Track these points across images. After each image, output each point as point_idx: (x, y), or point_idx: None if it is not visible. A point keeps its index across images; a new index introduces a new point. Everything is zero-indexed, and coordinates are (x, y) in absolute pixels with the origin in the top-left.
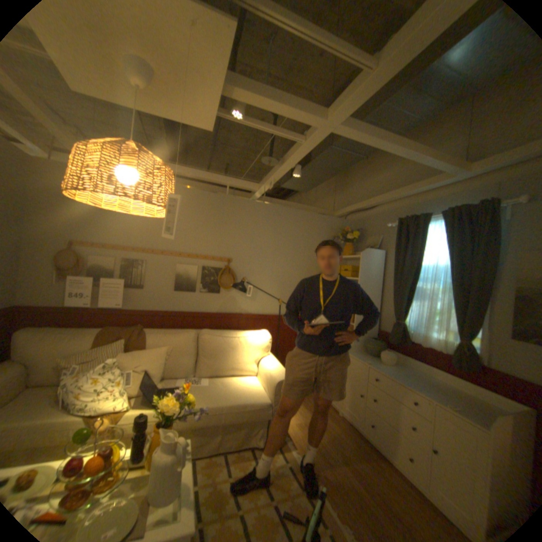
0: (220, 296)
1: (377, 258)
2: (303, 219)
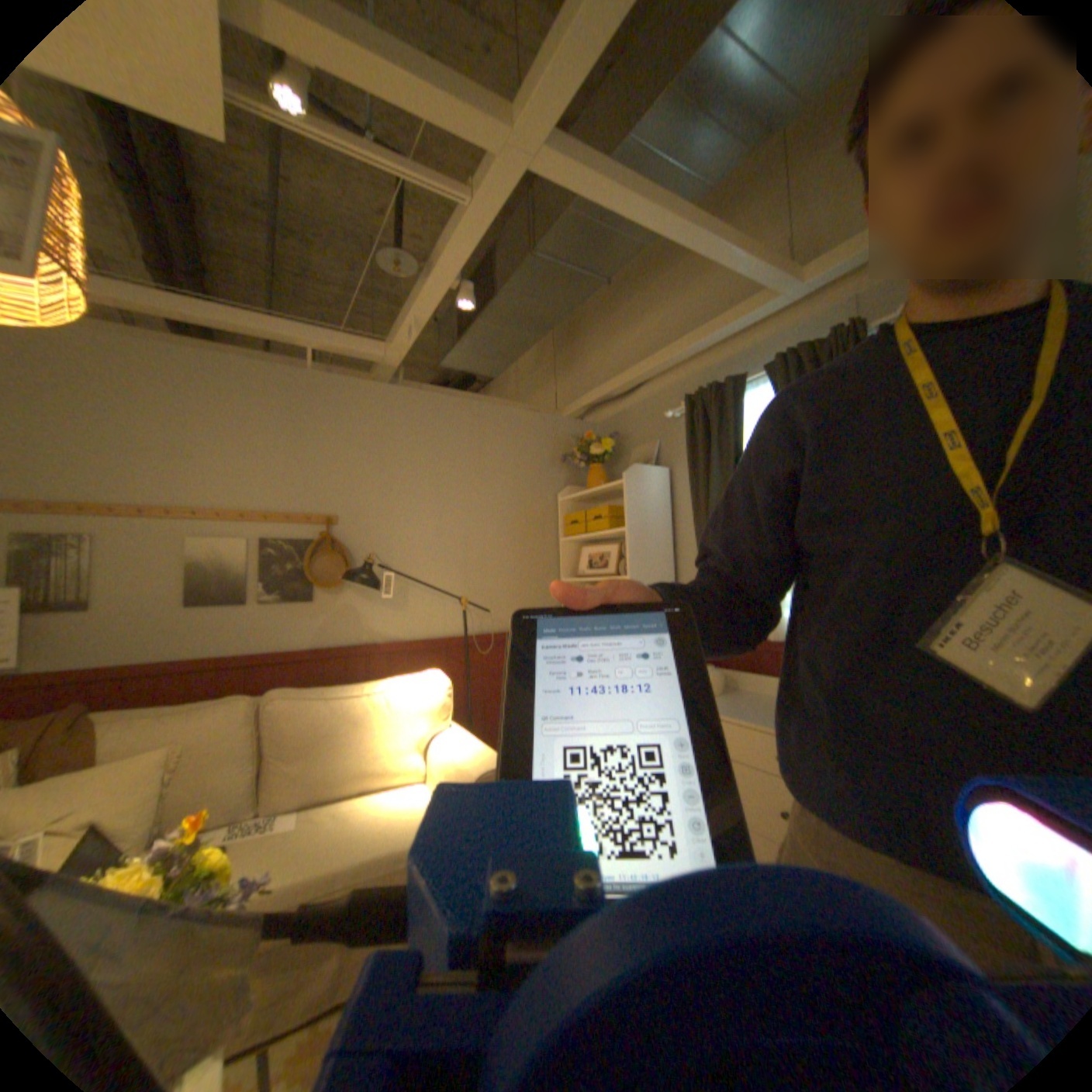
0: (316, 605)
1: (656, 483)
2: (496, 420)
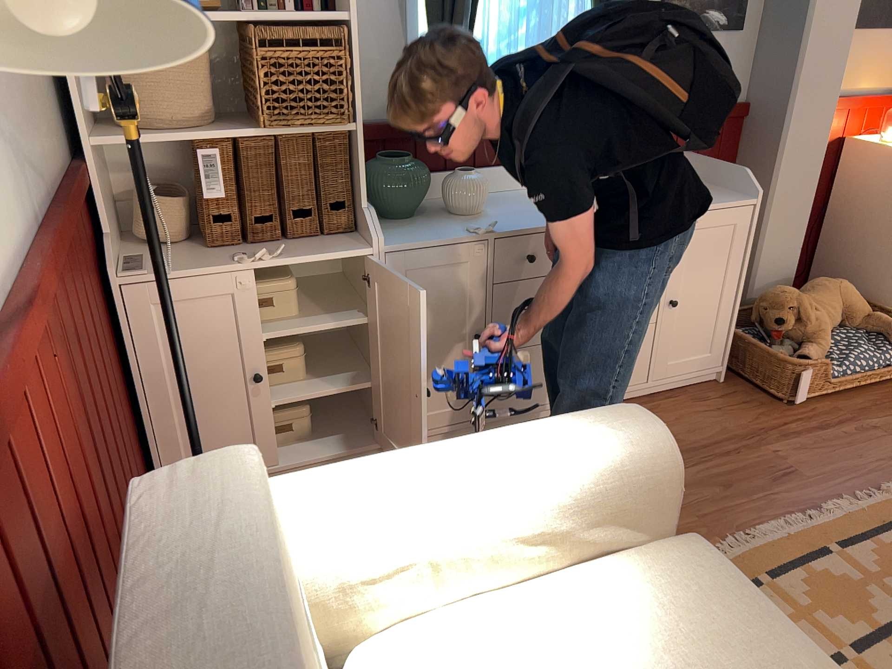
0: None
1: None
2: None
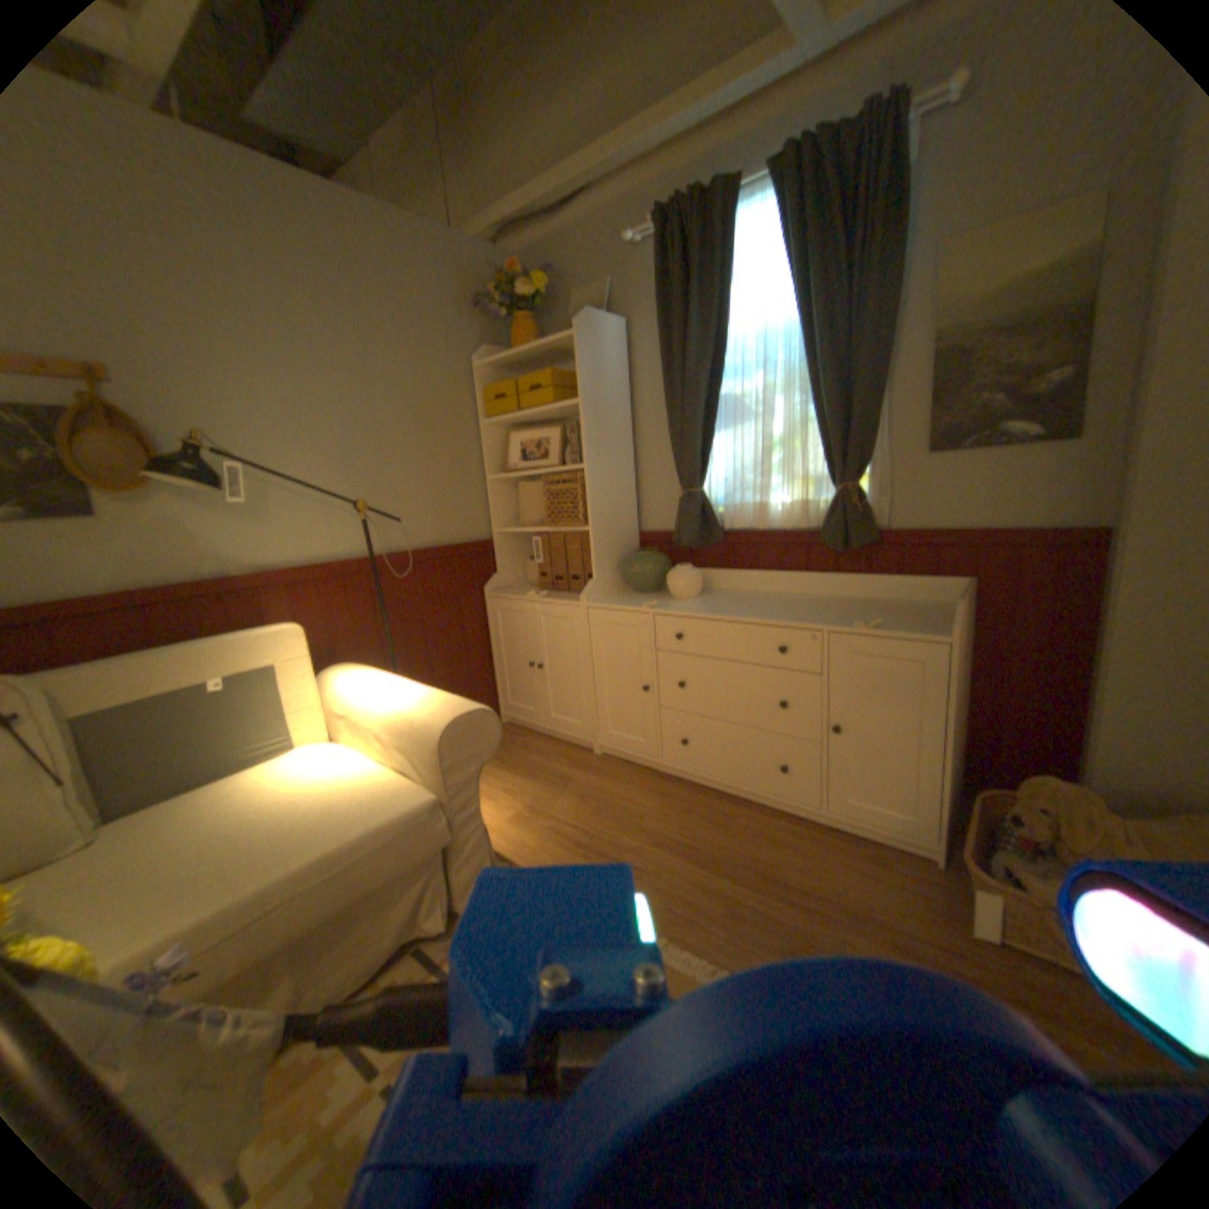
0: (103, 521)
1: (612, 338)
2: (366, 222)
